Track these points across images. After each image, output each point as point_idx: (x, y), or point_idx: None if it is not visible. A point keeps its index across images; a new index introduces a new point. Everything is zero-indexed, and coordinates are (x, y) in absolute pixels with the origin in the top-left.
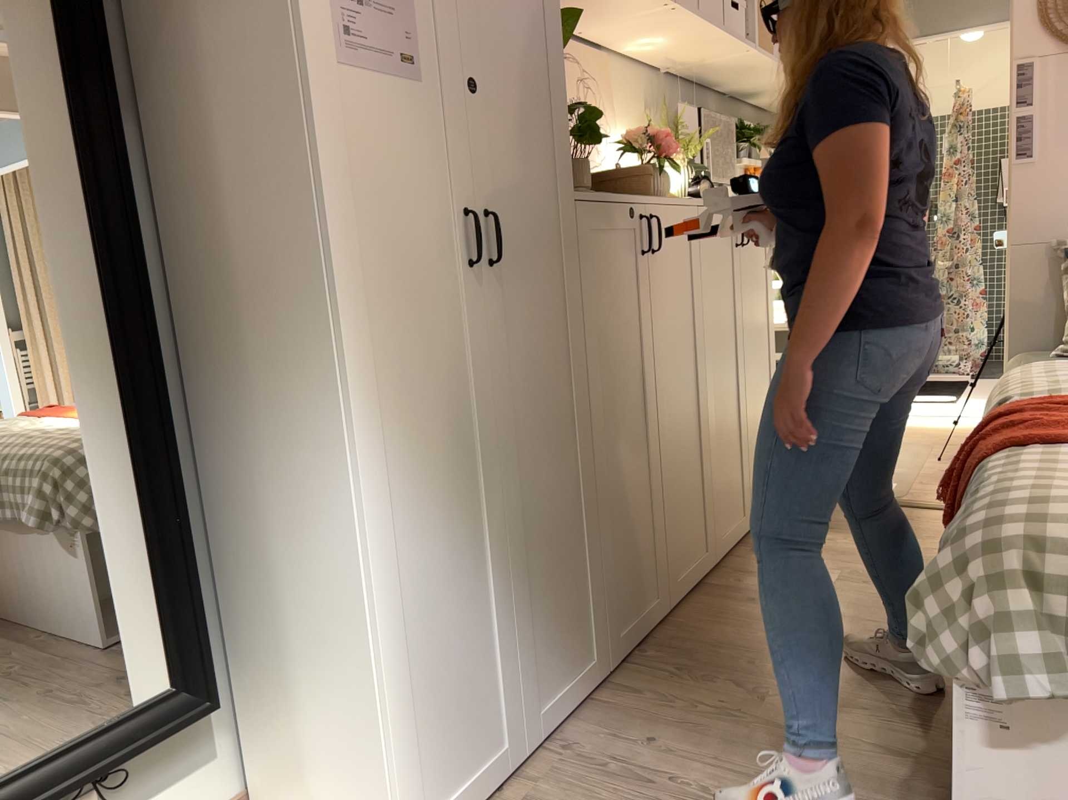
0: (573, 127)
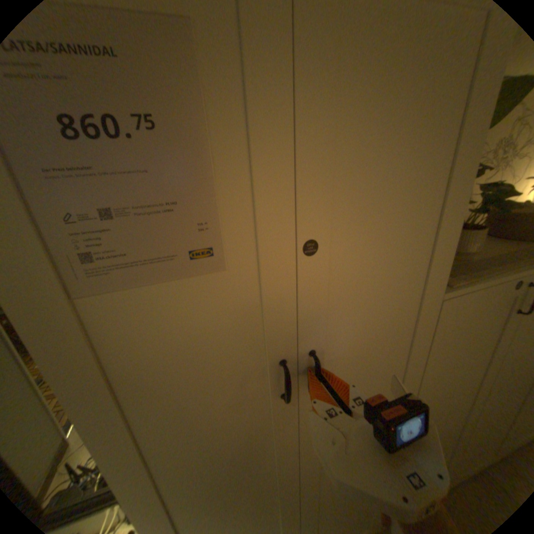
0: (483, 202)
